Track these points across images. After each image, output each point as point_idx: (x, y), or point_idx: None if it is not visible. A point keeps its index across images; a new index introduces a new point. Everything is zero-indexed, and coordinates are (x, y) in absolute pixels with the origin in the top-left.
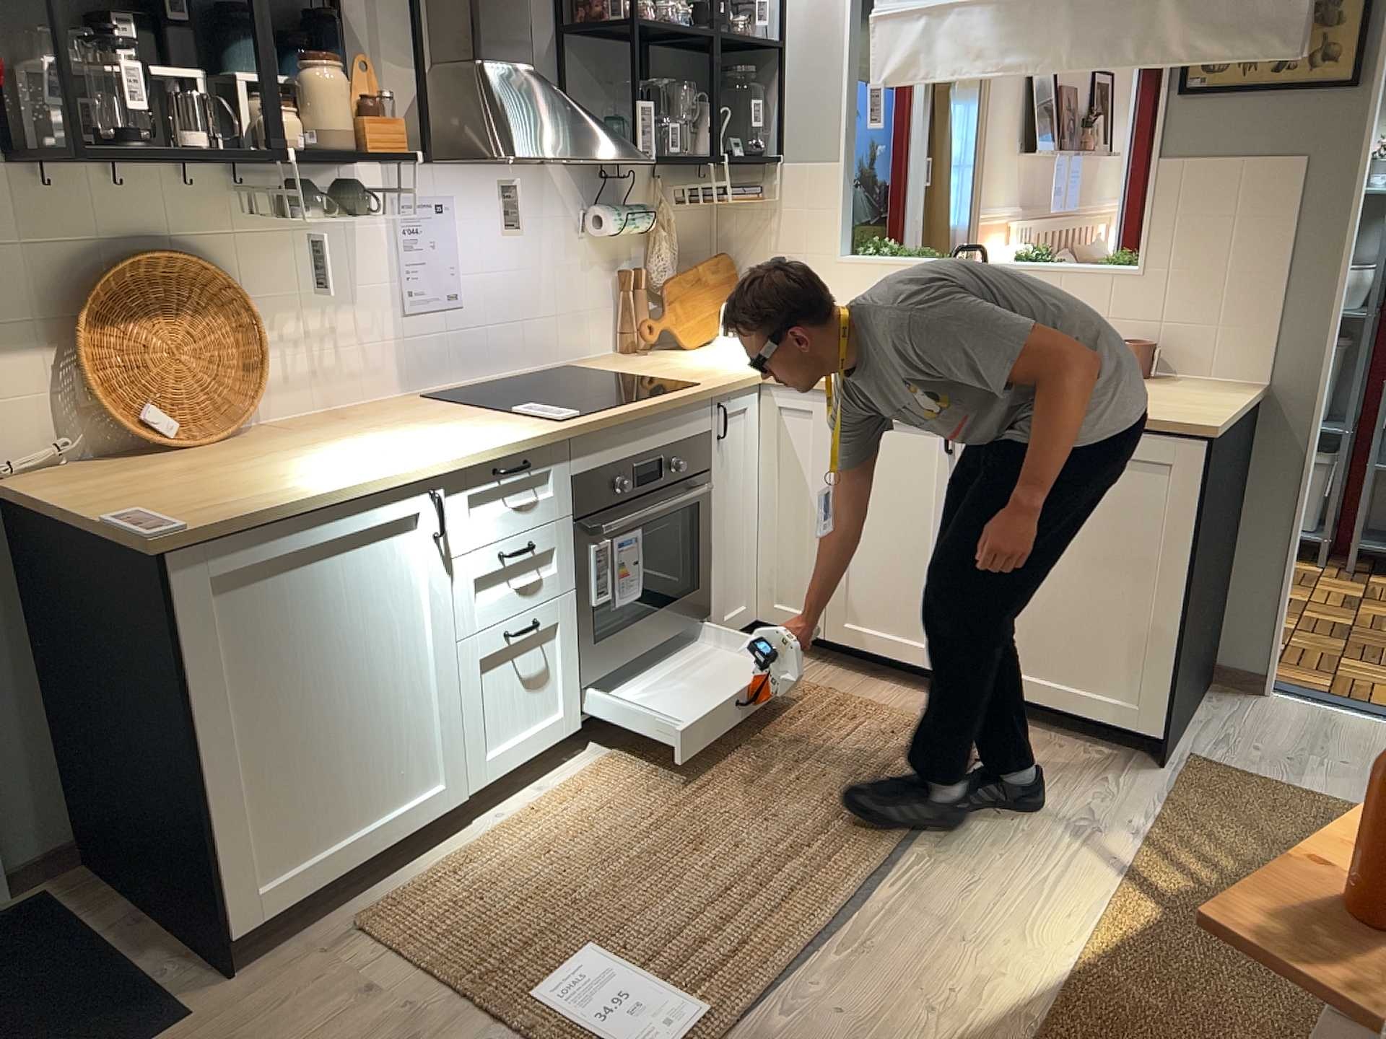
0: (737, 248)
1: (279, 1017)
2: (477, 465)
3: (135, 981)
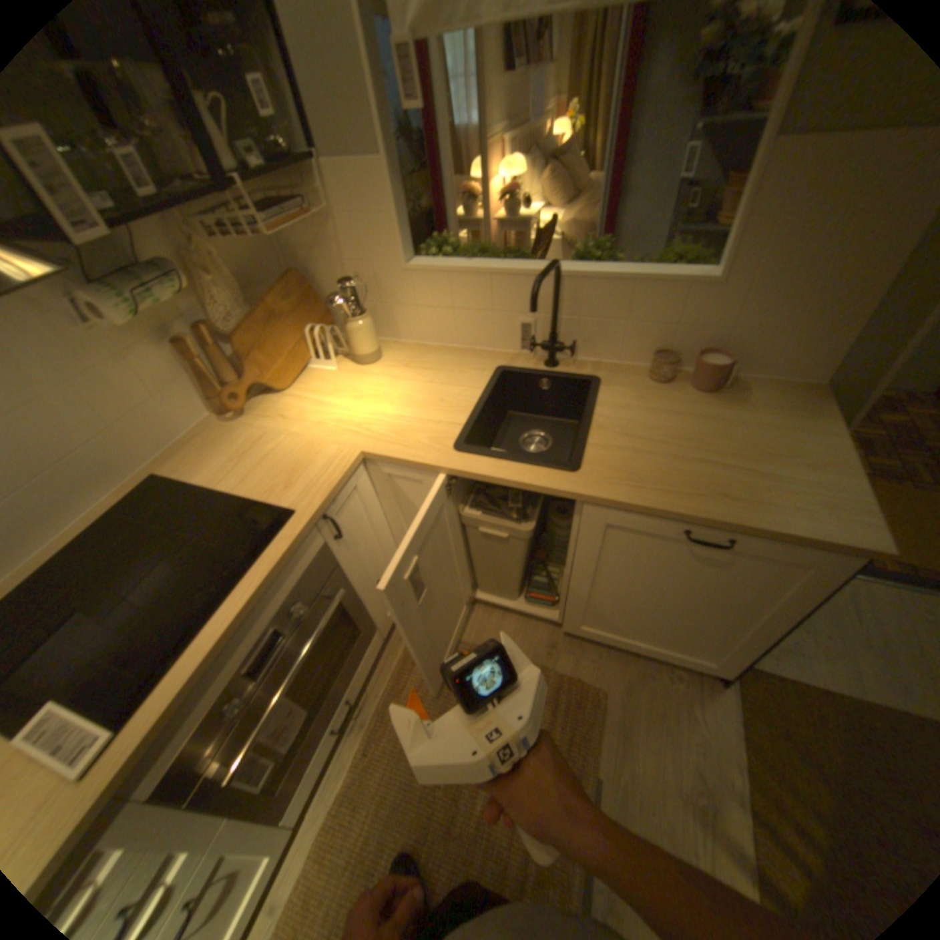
0: (302, 254)
1: None
2: None
3: None
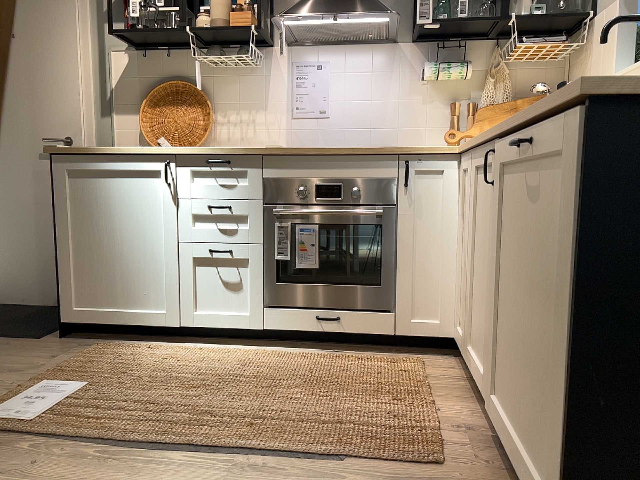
0: None
1: (37, 349)
2: (195, 155)
3: (56, 327)
